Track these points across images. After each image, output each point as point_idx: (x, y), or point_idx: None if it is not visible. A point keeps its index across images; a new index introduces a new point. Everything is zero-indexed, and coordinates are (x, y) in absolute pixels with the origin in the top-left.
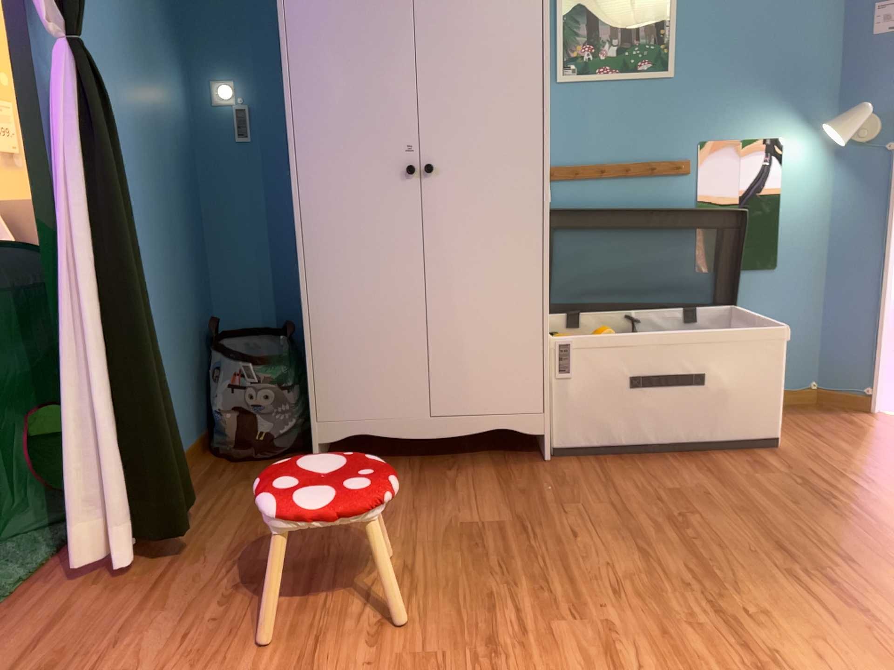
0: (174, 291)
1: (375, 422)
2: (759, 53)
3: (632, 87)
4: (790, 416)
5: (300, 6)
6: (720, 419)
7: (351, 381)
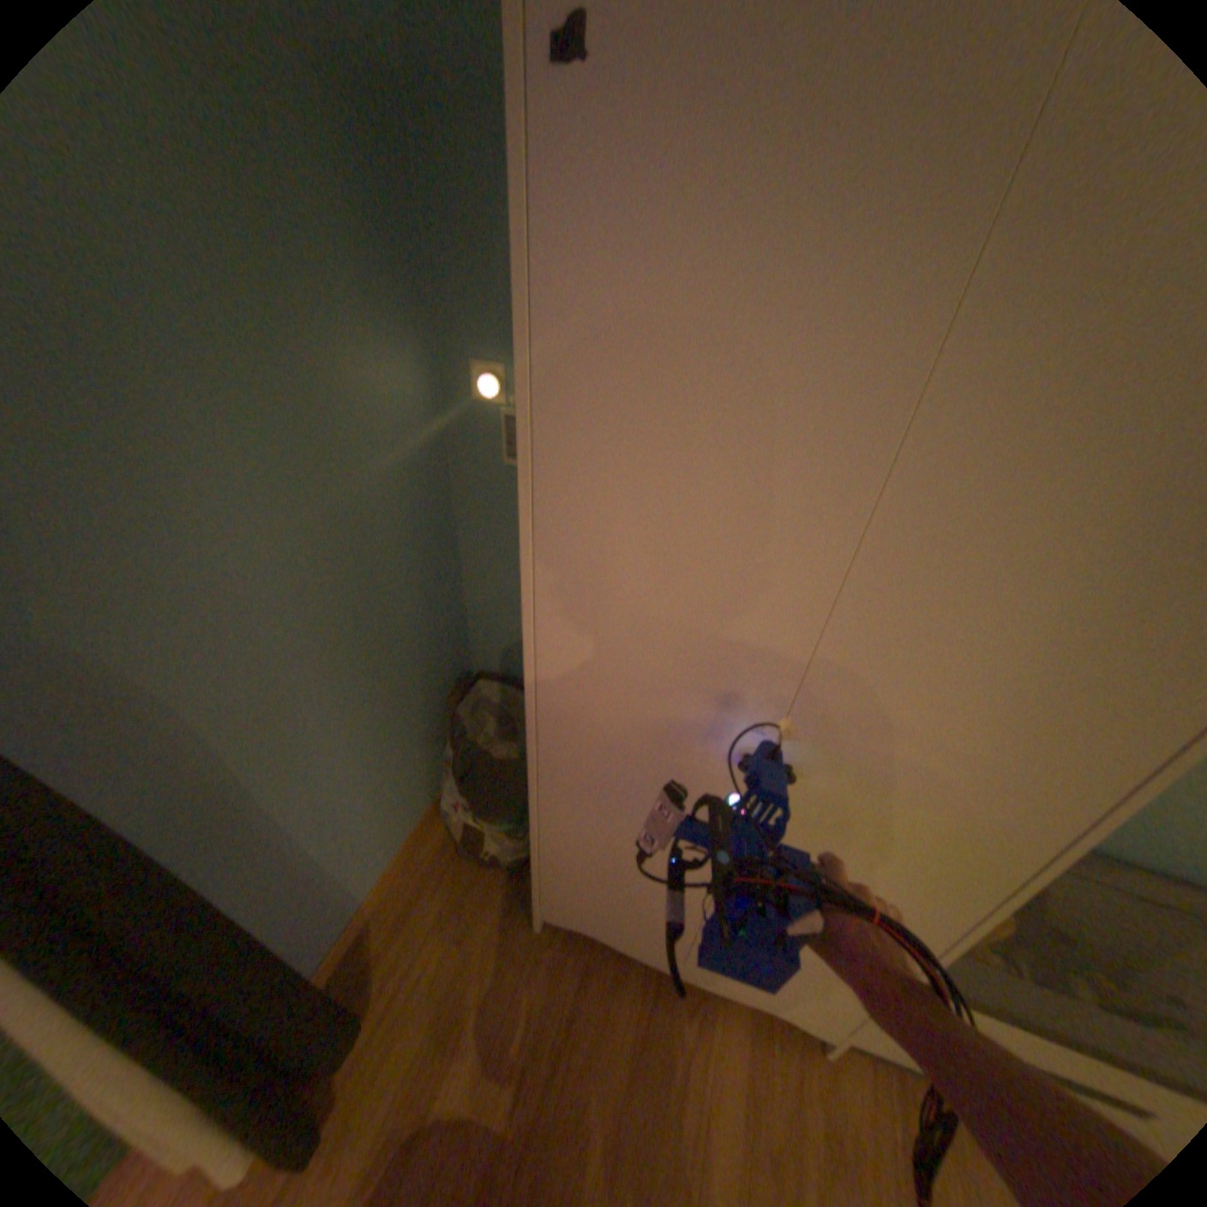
0: (388, 697)
1: (615, 939)
2: None
3: None
4: None
5: (581, 385)
6: None
7: (592, 901)
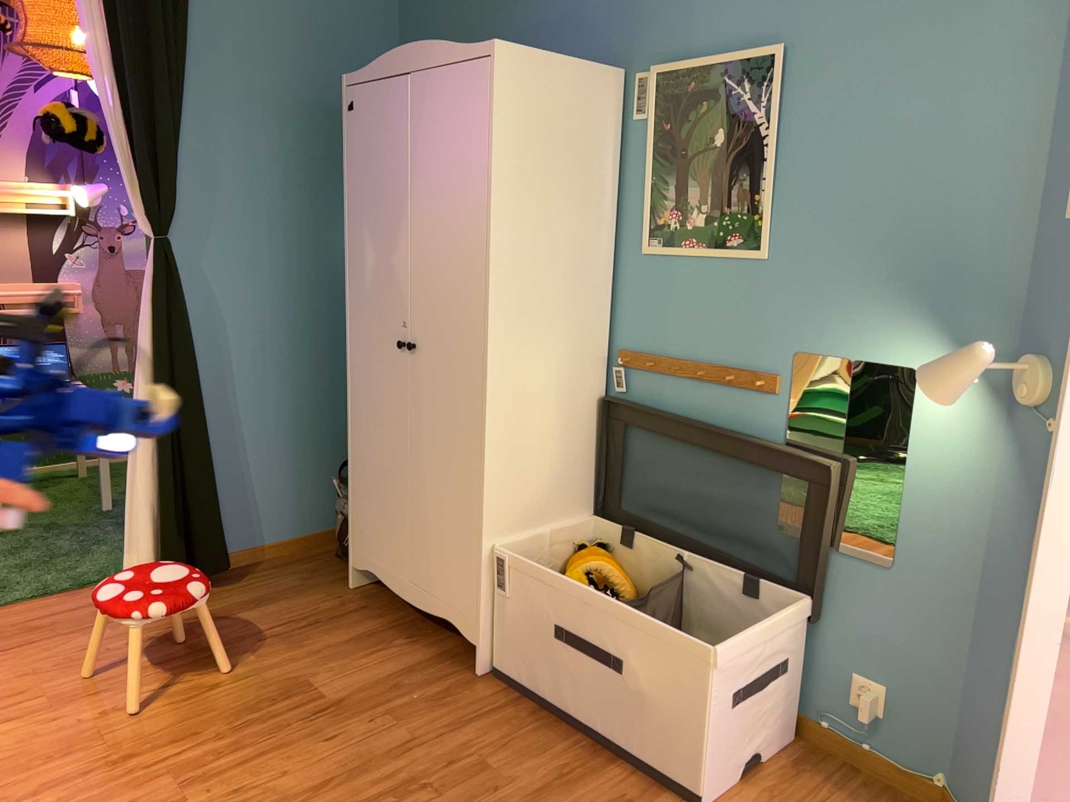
0: (320, 404)
1: (378, 567)
2: (887, 234)
3: (720, 266)
4: (847, 797)
5: (354, 188)
6: (642, 728)
7: (367, 521)
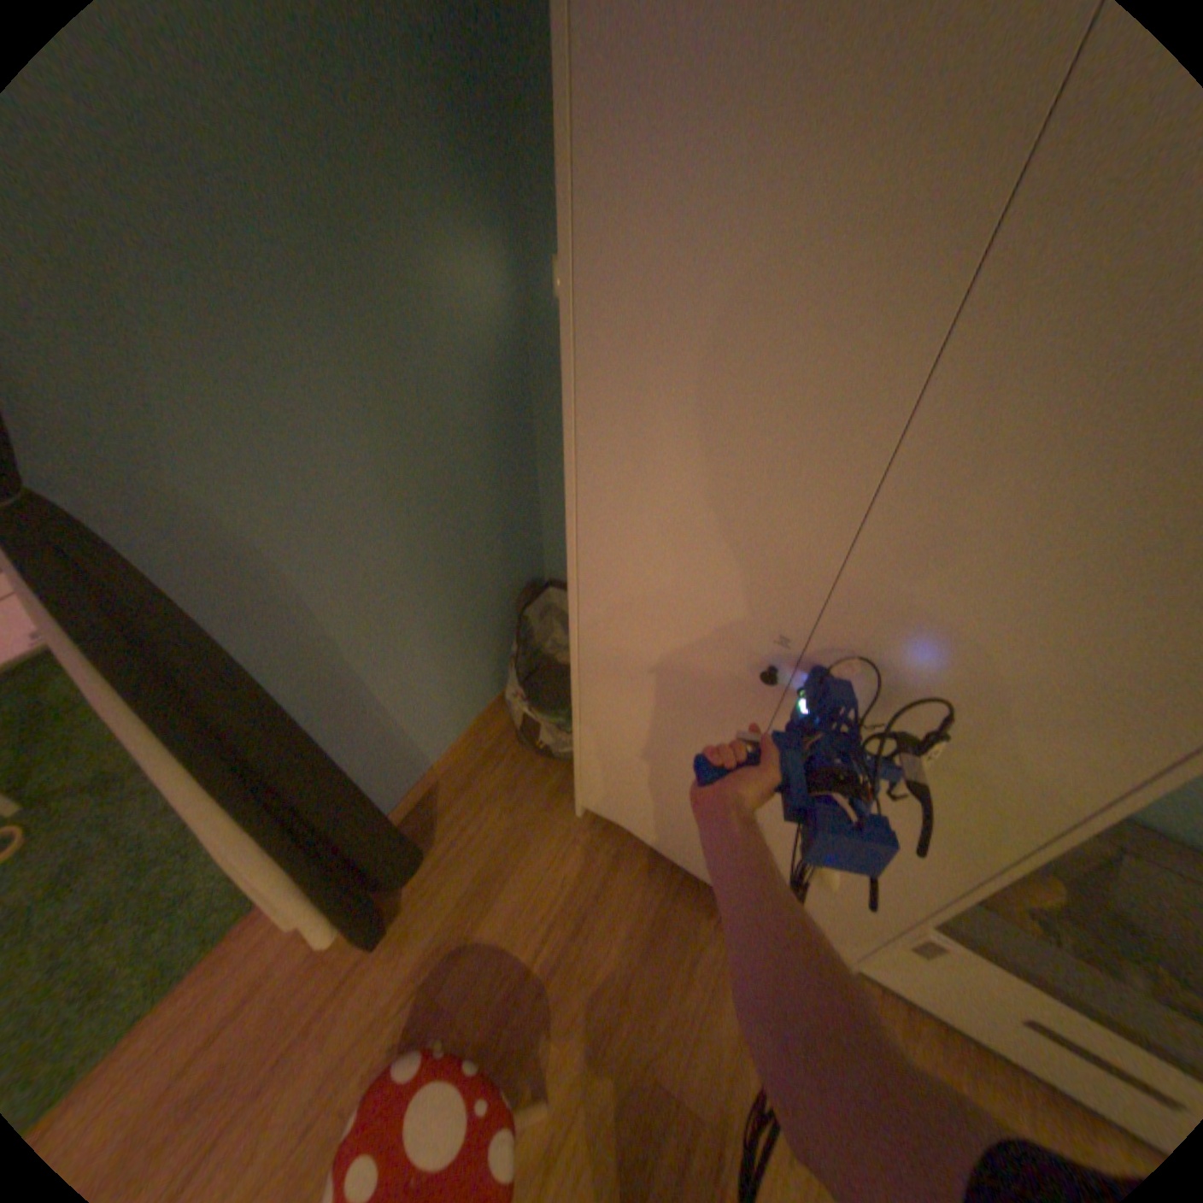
0: (462, 589)
1: (646, 834)
2: None
3: None
4: None
5: (620, 261)
6: None
7: (625, 795)
